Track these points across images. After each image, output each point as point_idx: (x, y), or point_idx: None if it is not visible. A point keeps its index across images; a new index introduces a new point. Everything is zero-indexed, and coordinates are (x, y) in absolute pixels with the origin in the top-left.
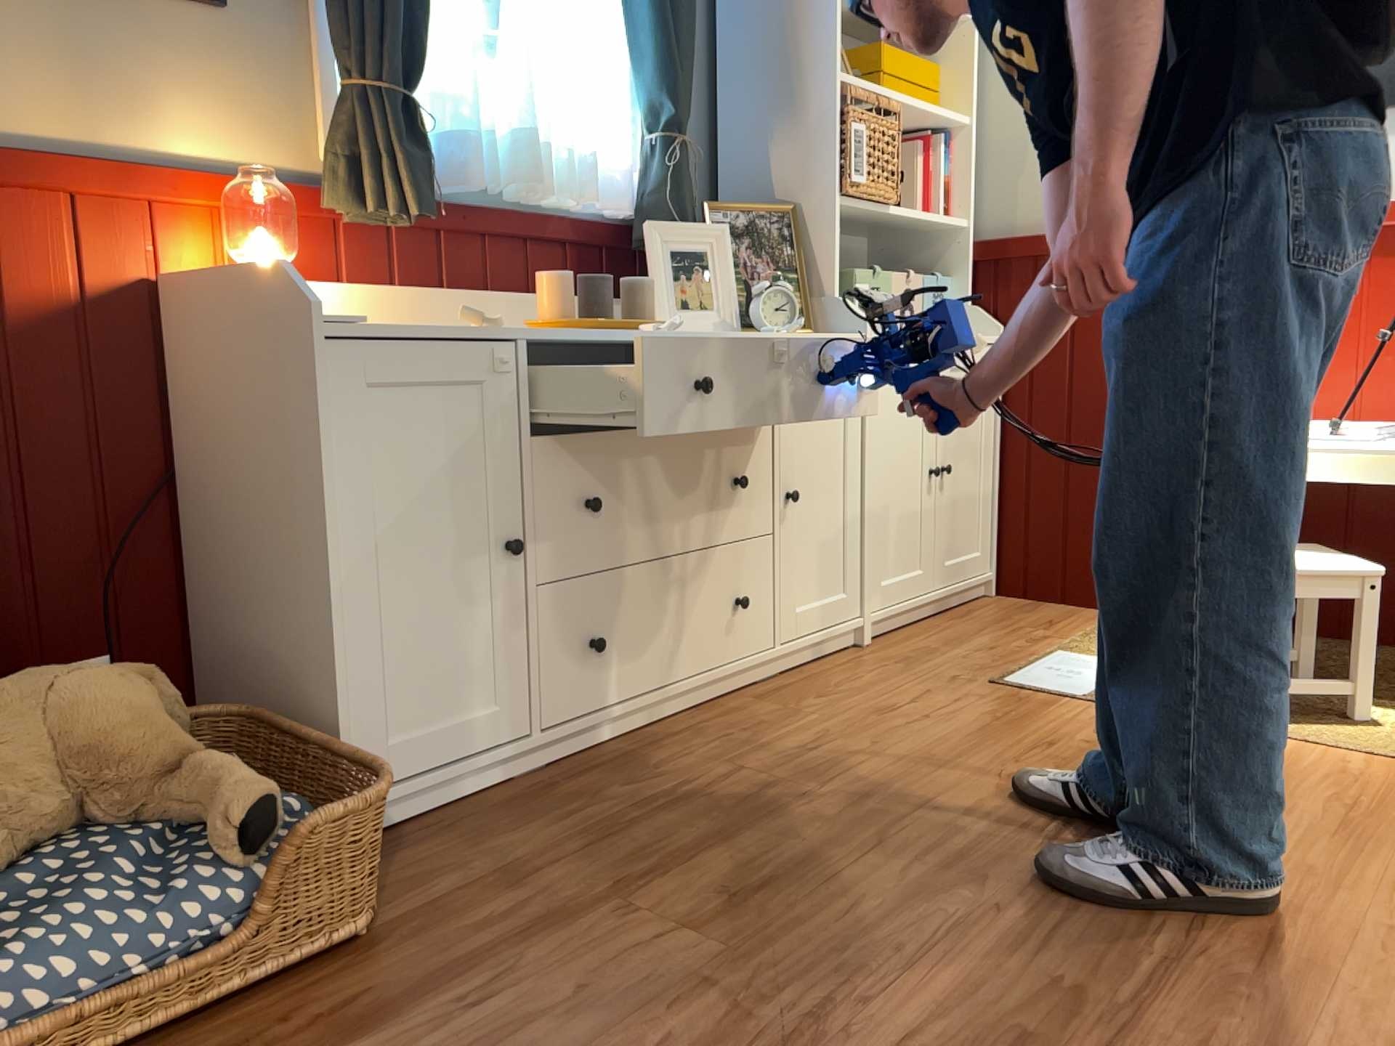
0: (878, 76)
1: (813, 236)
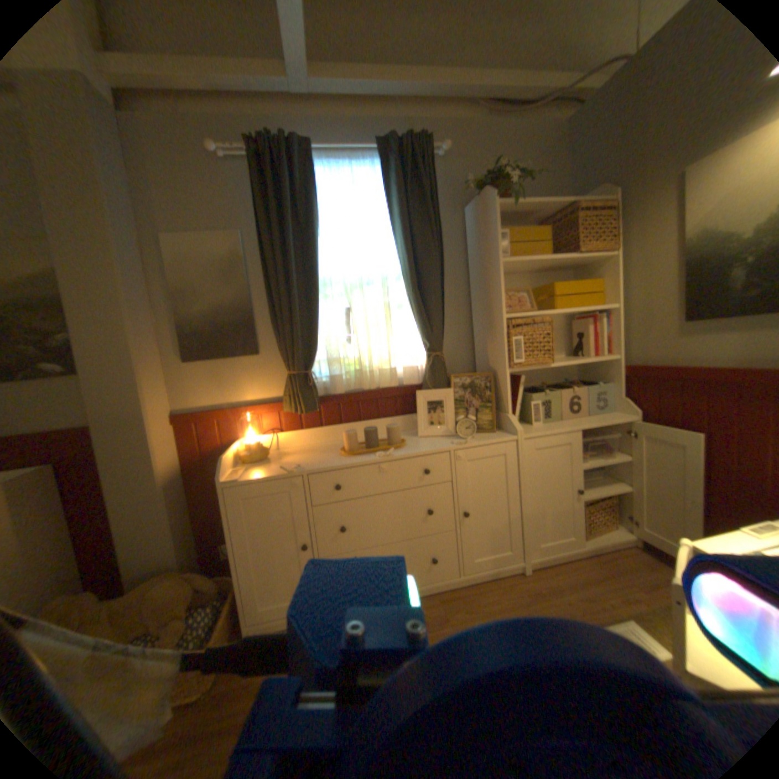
0: (553, 297)
1: (501, 385)
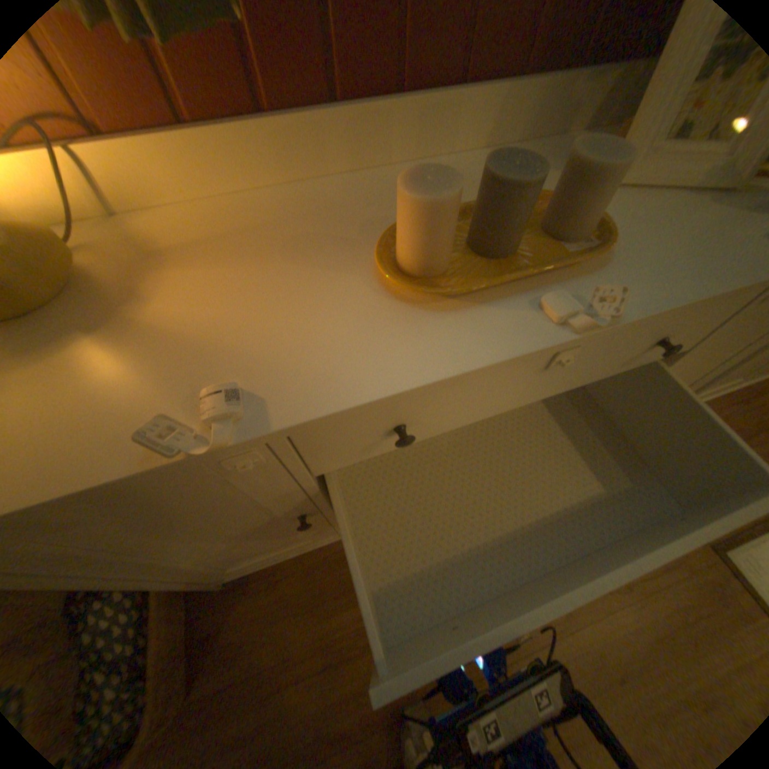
0: None
1: None
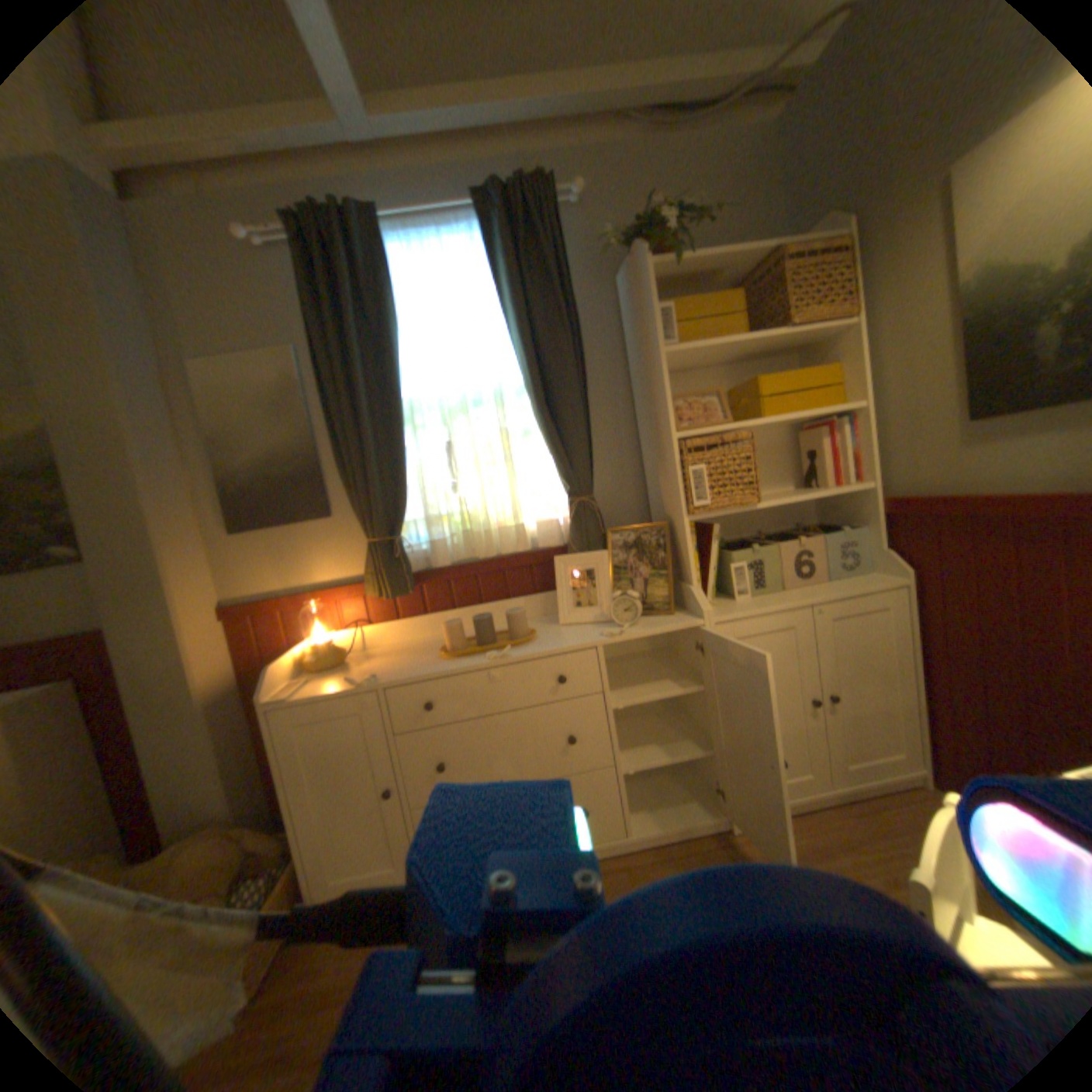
0: (758, 398)
1: (680, 541)
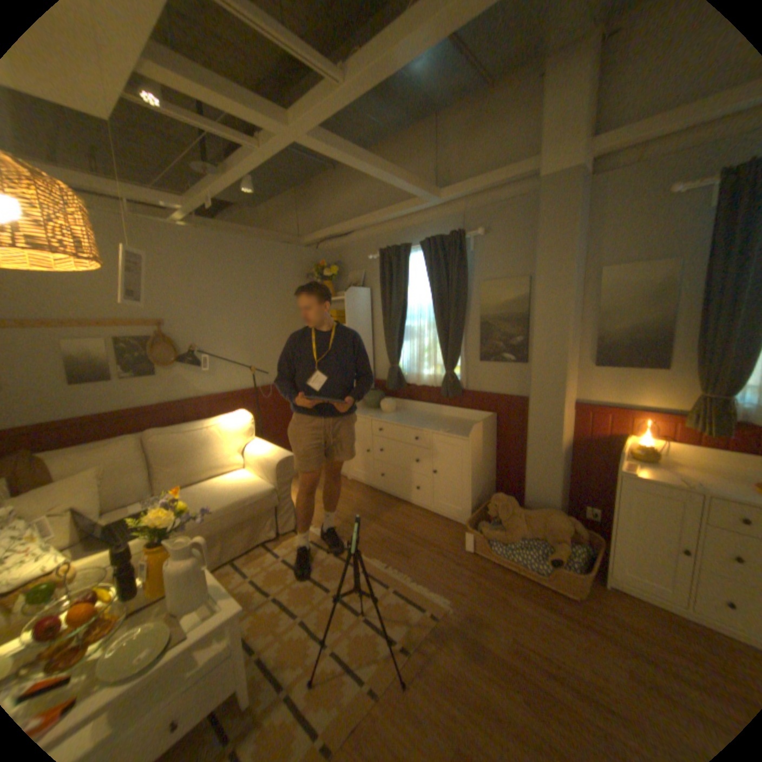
0: None
1: None
